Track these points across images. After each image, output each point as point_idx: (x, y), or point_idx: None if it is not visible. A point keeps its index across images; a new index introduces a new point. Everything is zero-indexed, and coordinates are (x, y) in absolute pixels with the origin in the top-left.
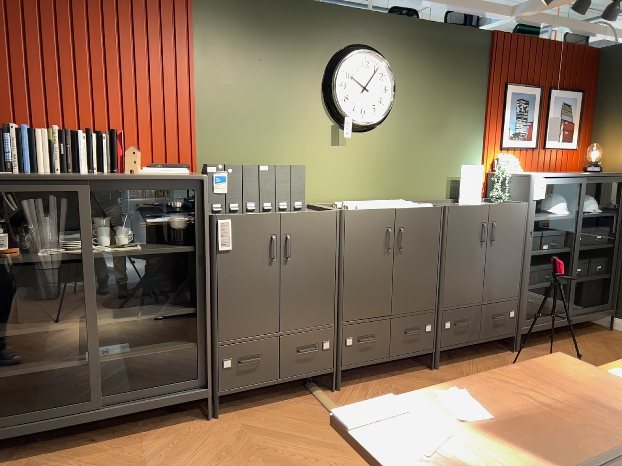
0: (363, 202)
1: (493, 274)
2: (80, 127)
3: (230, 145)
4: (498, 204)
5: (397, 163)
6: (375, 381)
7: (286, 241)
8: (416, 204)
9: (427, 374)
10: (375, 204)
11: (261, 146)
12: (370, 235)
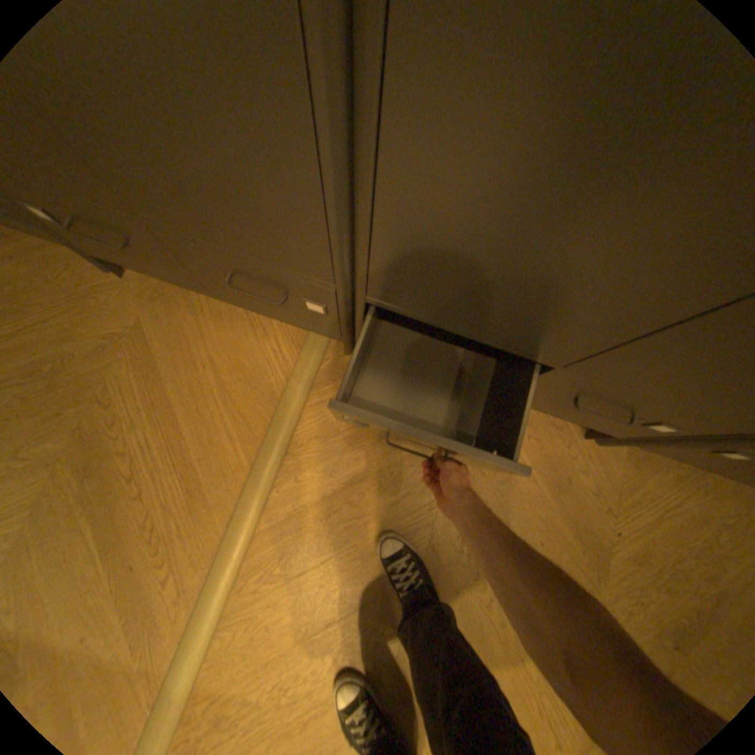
0: None
1: None
2: None
3: None
4: None
5: None
6: None
7: None
8: None
9: (564, 439)
10: None
11: None
12: None
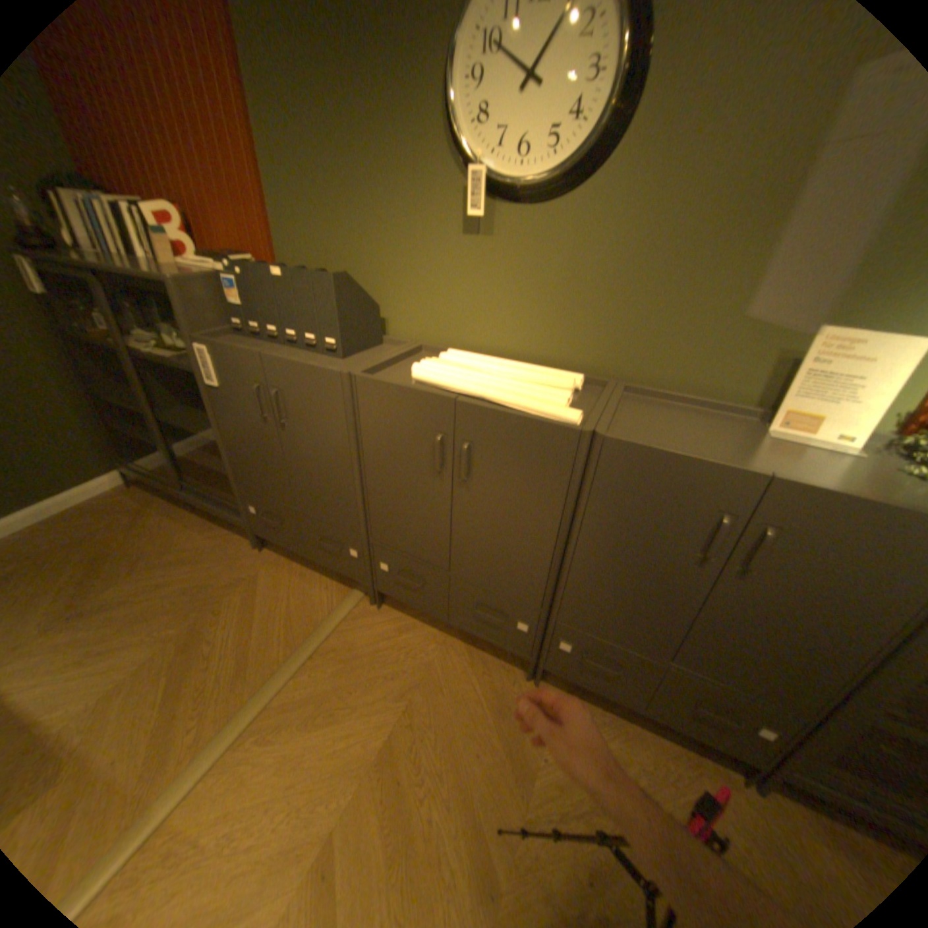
0: (476, 363)
1: (726, 634)
2: (165, 199)
3: (309, 228)
4: (831, 484)
5: (619, 288)
6: (434, 631)
7: (278, 398)
8: (536, 402)
9: (511, 678)
10: (466, 376)
11: (348, 231)
12: (403, 433)
